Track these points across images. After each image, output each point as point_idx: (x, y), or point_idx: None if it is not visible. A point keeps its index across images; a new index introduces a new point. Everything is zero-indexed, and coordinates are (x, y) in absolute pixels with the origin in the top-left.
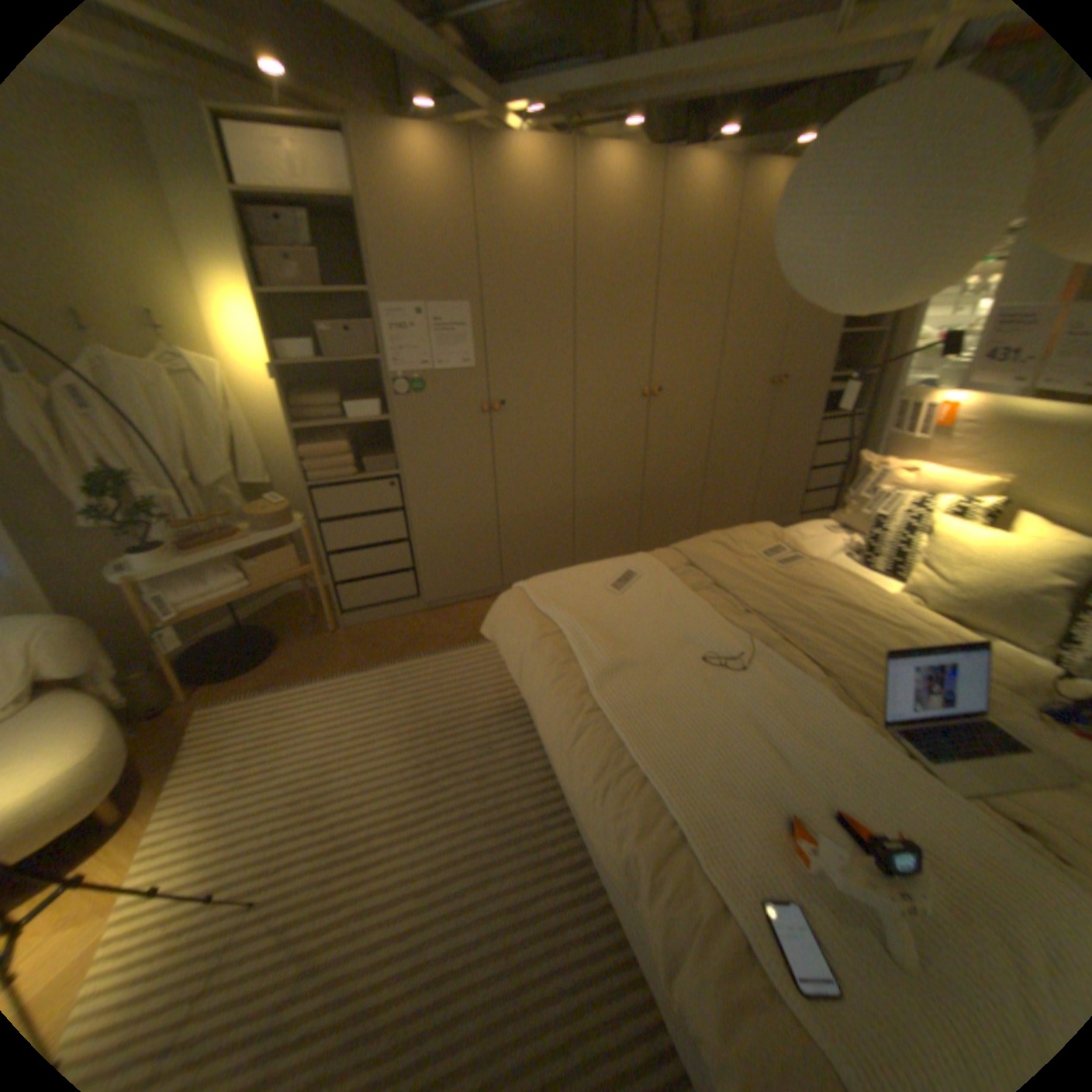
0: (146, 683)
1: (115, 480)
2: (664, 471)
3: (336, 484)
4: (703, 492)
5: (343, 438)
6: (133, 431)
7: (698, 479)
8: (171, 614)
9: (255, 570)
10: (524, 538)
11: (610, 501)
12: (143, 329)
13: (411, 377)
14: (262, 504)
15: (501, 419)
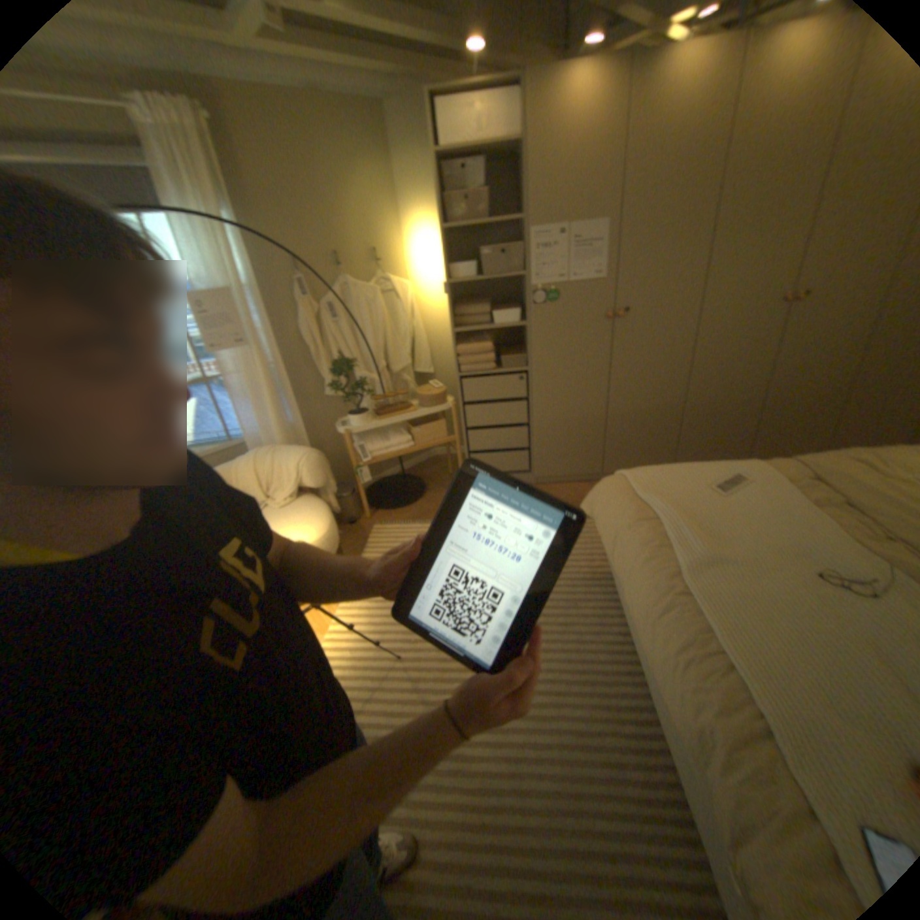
0: (352, 500)
1: (349, 365)
2: (798, 381)
3: (481, 376)
4: (847, 406)
5: (490, 340)
6: (361, 332)
7: (843, 392)
8: (370, 457)
9: (420, 435)
10: (630, 434)
11: (726, 408)
12: (372, 262)
13: (550, 289)
14: (429, 388)
15: (624, 325)
